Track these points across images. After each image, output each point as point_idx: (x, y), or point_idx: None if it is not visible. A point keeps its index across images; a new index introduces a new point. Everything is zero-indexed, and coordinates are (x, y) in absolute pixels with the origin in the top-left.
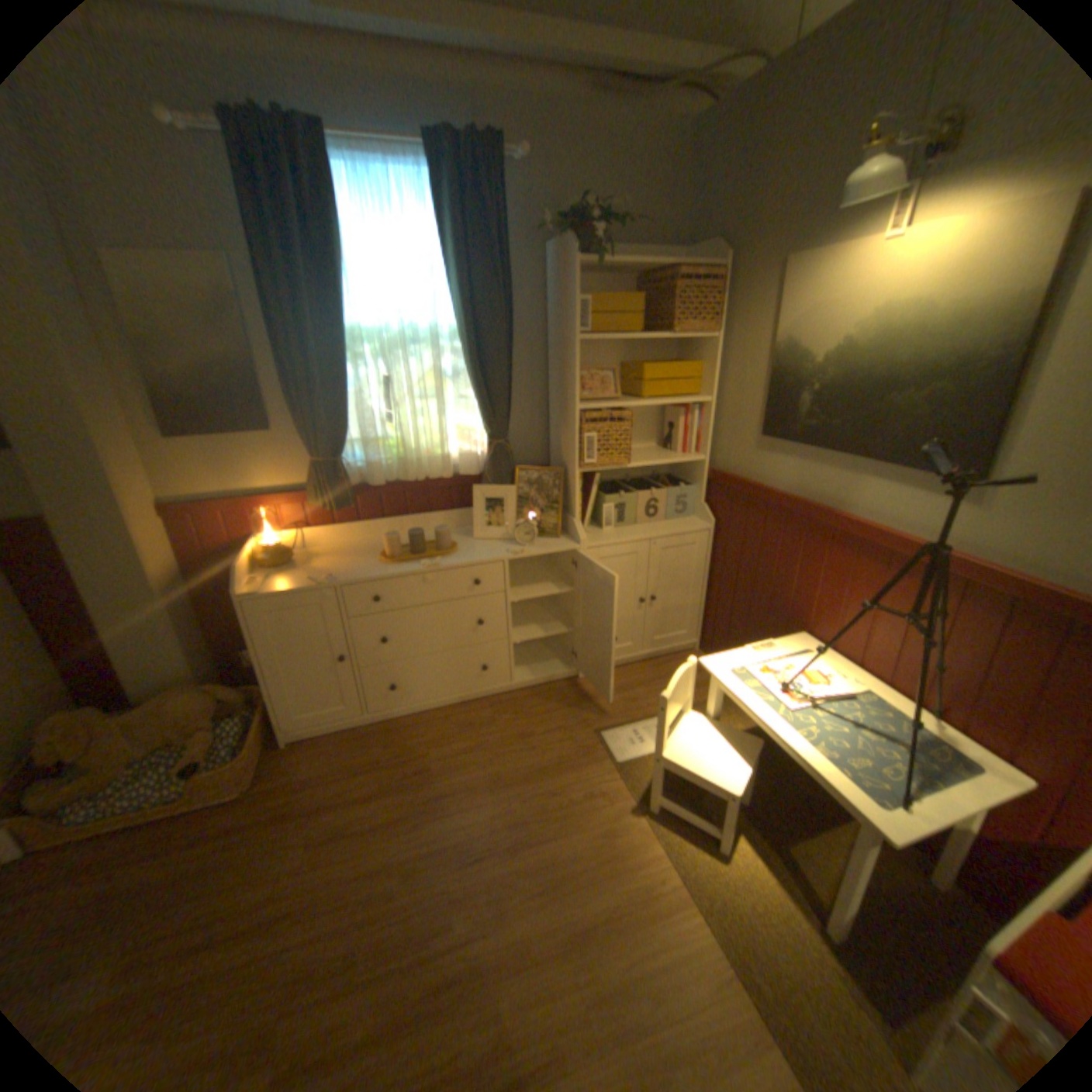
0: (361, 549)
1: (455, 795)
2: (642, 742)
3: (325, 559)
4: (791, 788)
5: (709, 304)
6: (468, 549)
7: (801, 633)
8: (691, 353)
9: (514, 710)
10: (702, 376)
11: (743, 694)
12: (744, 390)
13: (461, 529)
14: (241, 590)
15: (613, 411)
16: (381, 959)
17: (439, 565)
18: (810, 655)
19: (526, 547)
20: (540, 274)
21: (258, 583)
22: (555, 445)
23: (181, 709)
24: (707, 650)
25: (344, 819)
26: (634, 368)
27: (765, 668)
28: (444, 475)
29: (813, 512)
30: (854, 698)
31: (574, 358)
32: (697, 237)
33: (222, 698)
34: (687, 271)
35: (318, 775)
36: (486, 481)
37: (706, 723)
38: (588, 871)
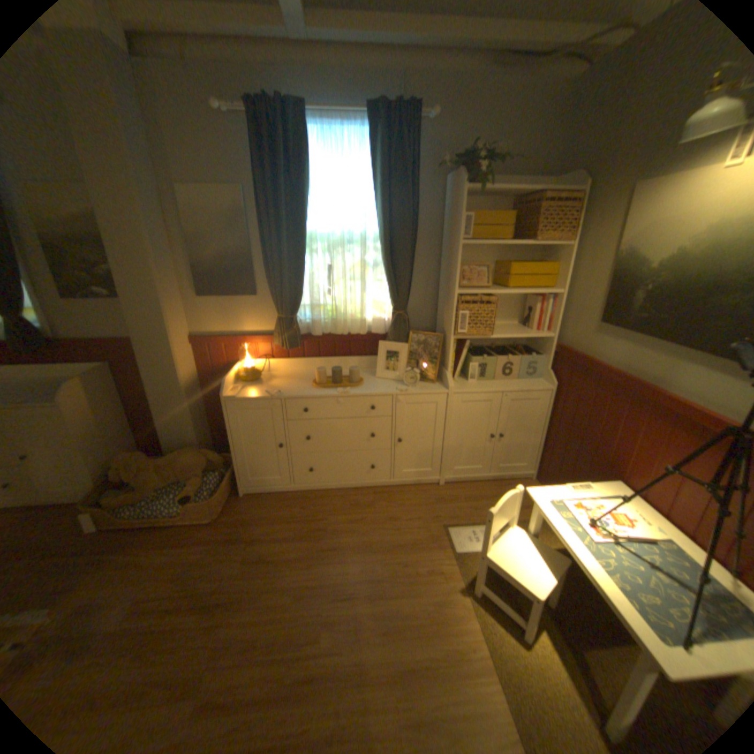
0: (302, 376)
1: (339, 550)
2: (478, 542)
3: (279, 380)
4: (594, 604)
5: (569, 219)
6: (370, 384)
7: (618, 482)
8: (551, 255)
9: (390, 500)
10: (558, 273)
11: (557, 522)
12: (590, 286)
13: (369, 370)
14: (226, 394)
15: (485, 296)
16: (271, 650)
17: (348, 393)
18: (622, 500)
19: (409, 387)
20: (441, 197)
21: (237, 390)
22: (440, 317)
23: (186, 462)
24: (542, 481)
25: (267, 551)
26: (504, 265)
27: (580, 504)
28: (360, 332)
29: (637, 387)
30: (656, 544)
31: (457, 257)
32: (565, 169)
33: (210, 459)
34: (553, 194)
35: (258, 518)
36: (388, 338)
37: (527, 538)
38: (420, 627)
